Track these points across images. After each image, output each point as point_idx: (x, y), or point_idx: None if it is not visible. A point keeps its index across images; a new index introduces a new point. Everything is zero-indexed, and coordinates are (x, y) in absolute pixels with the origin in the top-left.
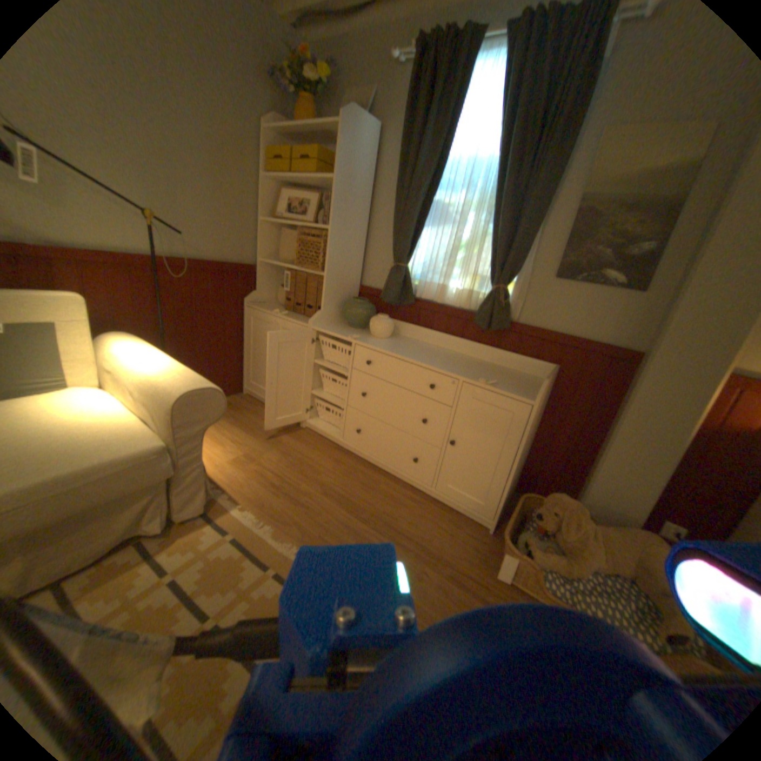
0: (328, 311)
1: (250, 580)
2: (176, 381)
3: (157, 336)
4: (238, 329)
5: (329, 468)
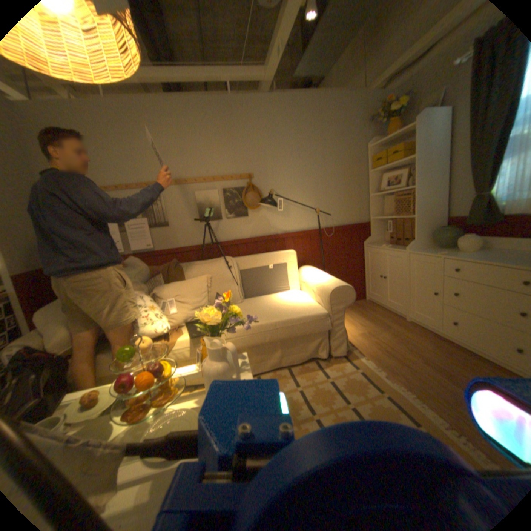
0: (420, 239)
1: (373, 395)
2: (331, 282)
3: (320, 267)
4: (361, 260)
5: (430, 349)
